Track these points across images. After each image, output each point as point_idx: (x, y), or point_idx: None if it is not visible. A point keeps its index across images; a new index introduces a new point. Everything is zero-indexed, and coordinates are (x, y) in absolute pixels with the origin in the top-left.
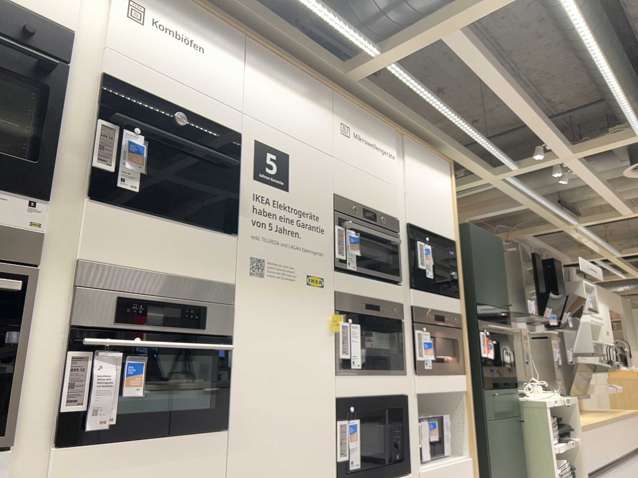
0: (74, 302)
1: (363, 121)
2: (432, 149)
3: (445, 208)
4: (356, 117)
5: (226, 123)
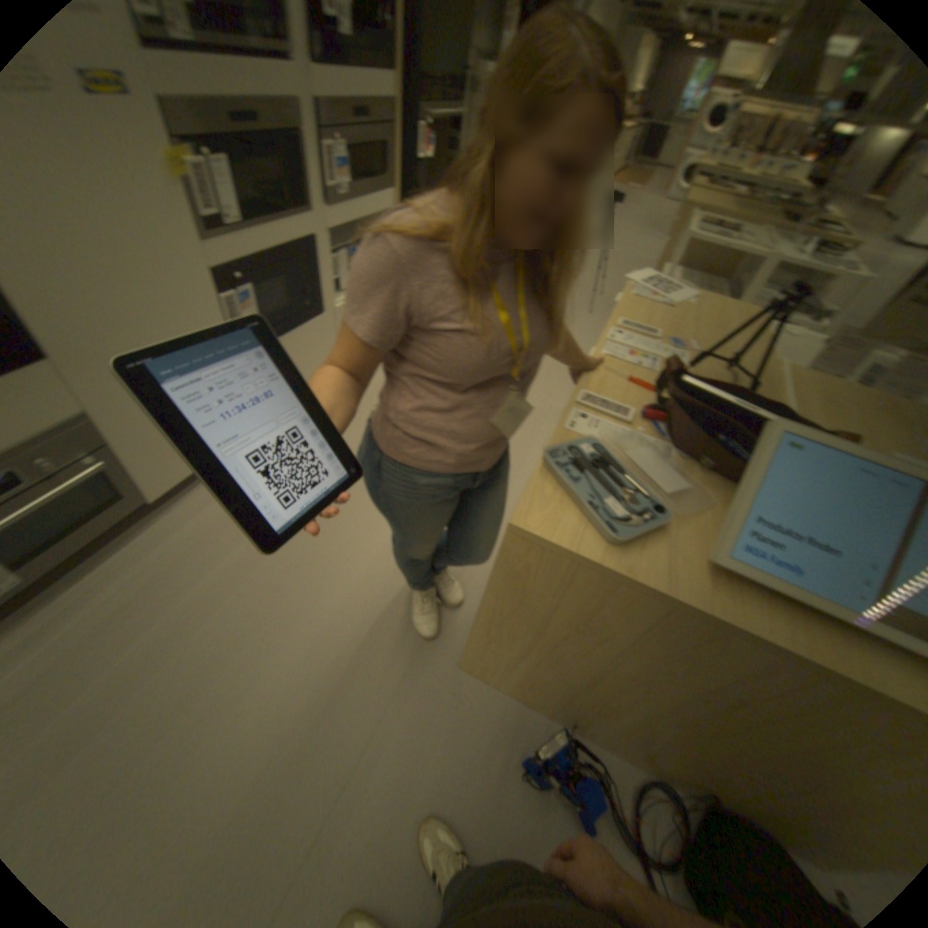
0: None
1: None
2: None
3: None
4: None
5: None
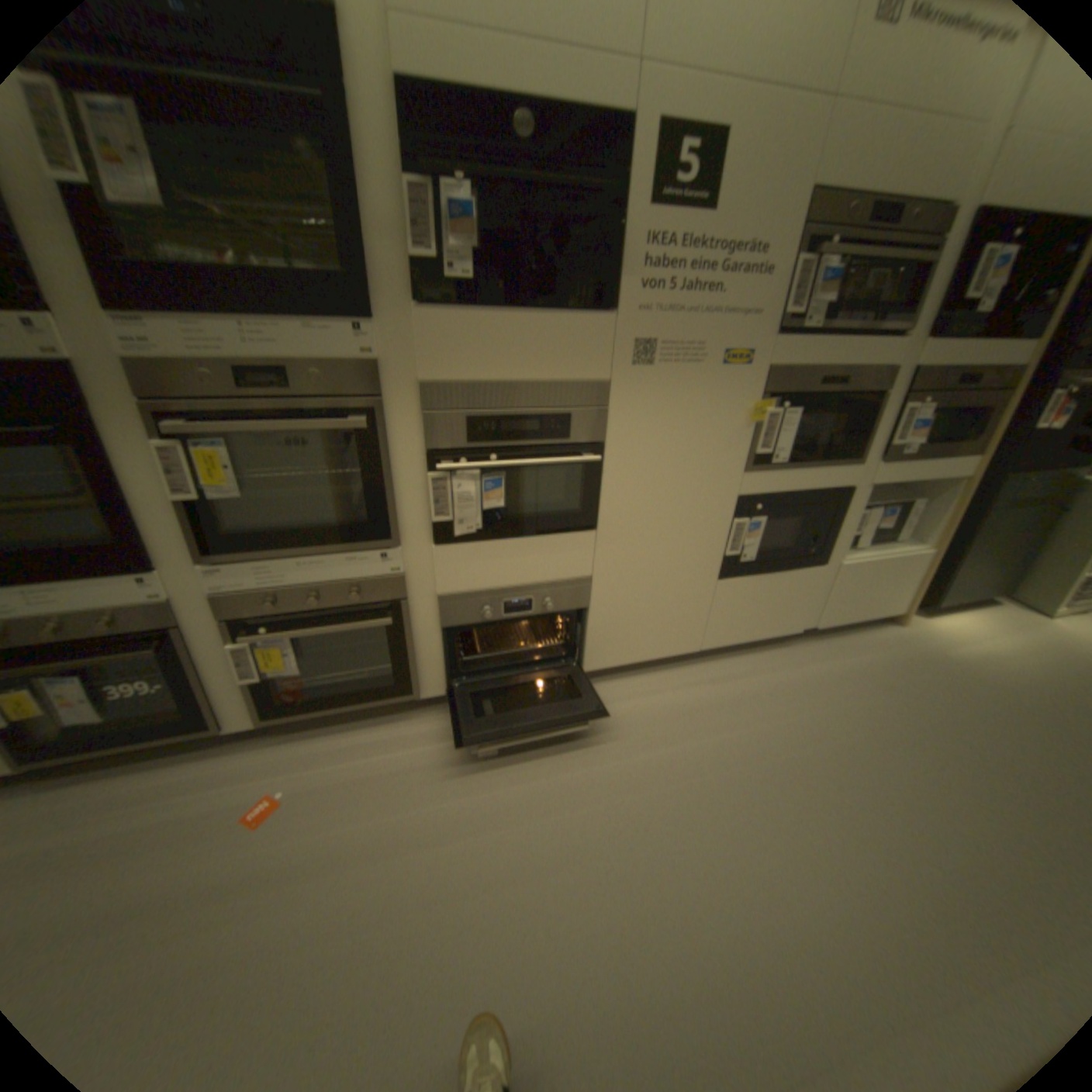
0: (423, 428)
1: None
2: None
3: None
4: None
5: (606, 101)
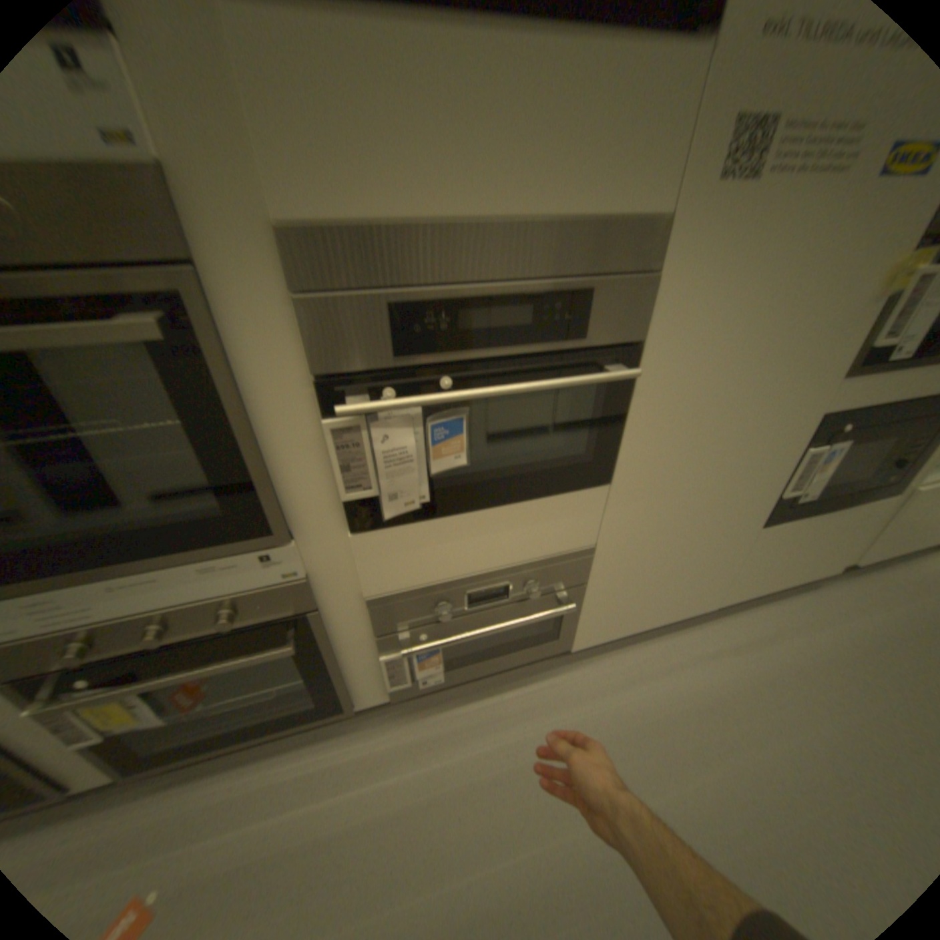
0: (301, 331)
1: None
2: None
3: None
4: None
5: None
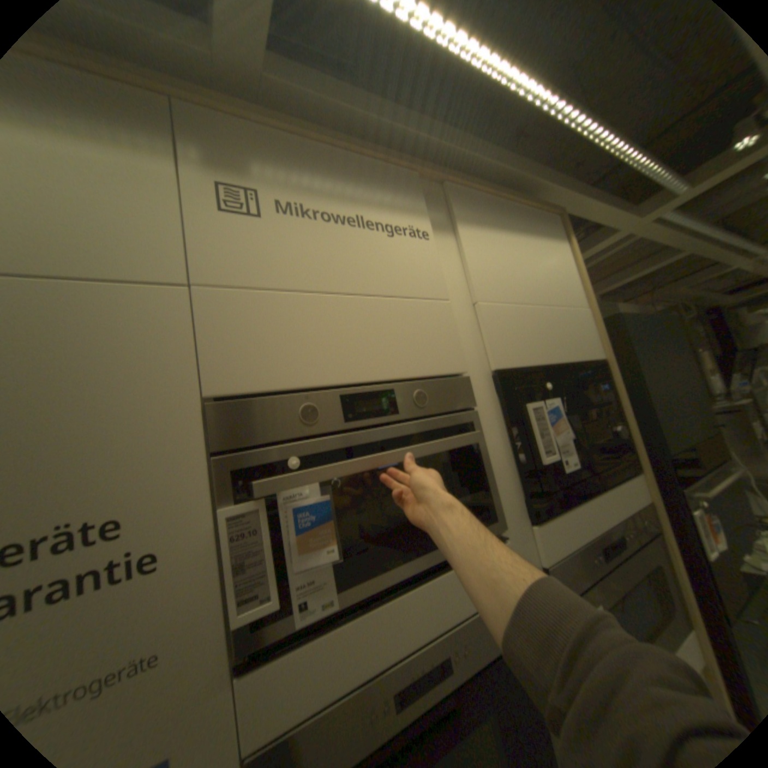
0: None
1: (311, 165)
2: (520, 197)
3: (573, 303)
4: (283, 158)
5: None
